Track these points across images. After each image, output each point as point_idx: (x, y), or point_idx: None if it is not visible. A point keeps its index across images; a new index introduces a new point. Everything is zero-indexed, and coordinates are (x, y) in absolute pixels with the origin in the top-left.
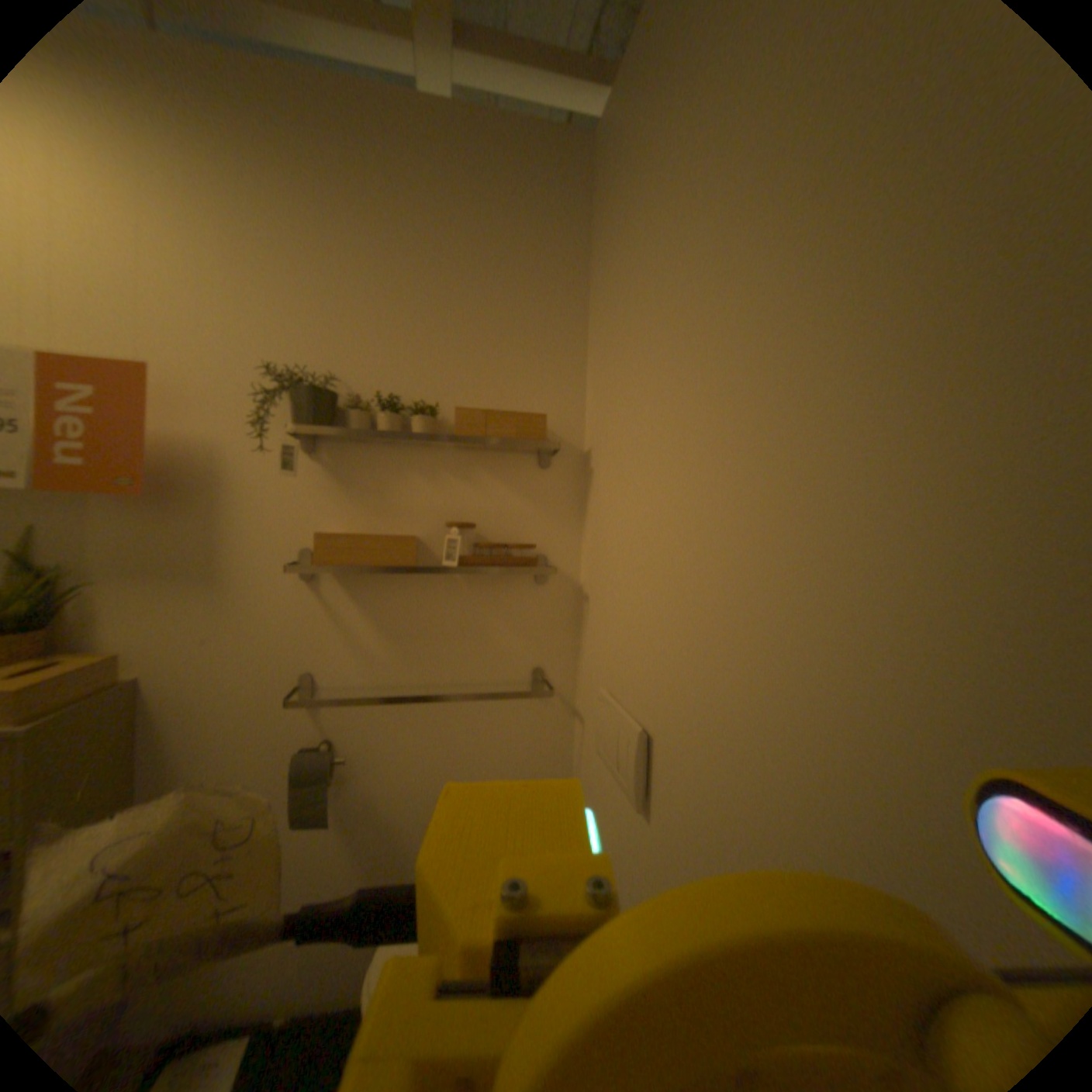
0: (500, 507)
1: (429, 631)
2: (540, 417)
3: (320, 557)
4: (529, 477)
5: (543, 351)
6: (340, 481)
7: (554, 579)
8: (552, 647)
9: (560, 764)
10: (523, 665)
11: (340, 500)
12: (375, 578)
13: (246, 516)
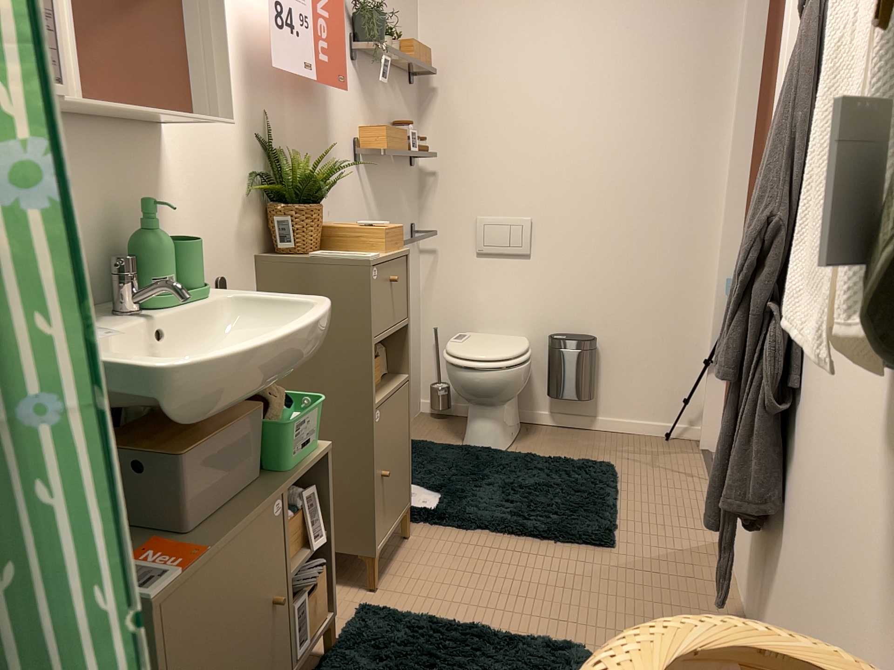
0: (401, 116)
1: (388, 202)
2: (430, 57)
3: (389, 146)
4: (407, 95)
5: (408, 5)
6: (362, 90)
7: (414, 166)
8: (414, 211)
9: (417, 286)
10: (409, 224)
11: (363, 105)
12: (374, 165)
13: (338, 114)
